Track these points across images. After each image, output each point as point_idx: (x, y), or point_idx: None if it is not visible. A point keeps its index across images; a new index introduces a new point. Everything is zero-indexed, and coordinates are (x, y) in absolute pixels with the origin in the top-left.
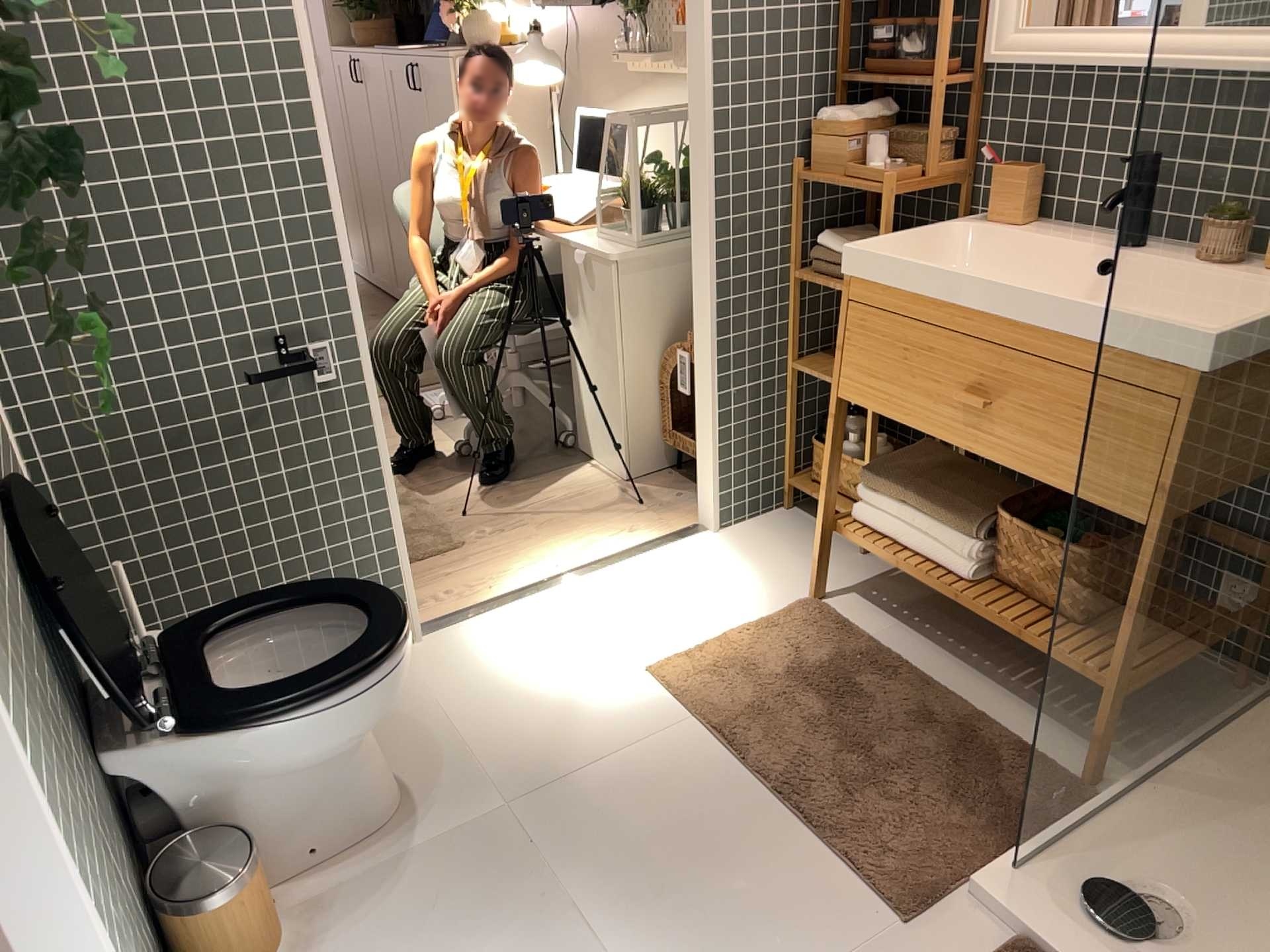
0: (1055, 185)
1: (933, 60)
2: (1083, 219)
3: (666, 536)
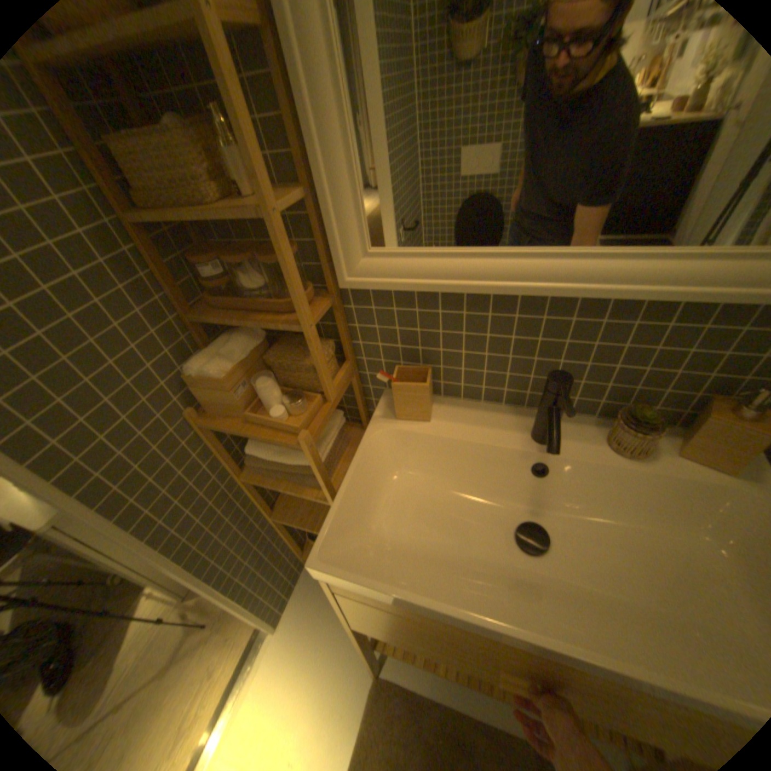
0: (442, 372)
1: (286, 288)
2: (480, 401)
3: (239, 661)
